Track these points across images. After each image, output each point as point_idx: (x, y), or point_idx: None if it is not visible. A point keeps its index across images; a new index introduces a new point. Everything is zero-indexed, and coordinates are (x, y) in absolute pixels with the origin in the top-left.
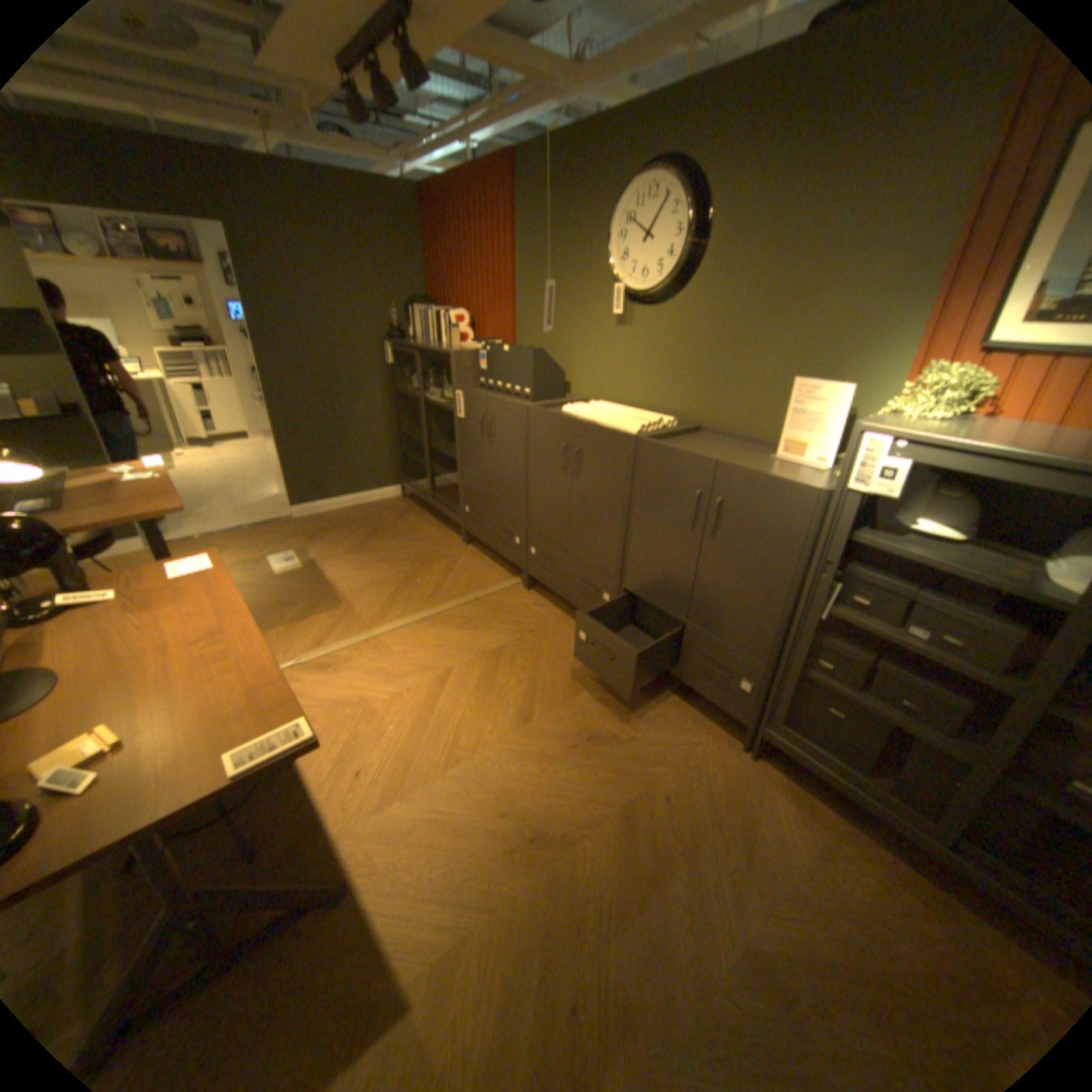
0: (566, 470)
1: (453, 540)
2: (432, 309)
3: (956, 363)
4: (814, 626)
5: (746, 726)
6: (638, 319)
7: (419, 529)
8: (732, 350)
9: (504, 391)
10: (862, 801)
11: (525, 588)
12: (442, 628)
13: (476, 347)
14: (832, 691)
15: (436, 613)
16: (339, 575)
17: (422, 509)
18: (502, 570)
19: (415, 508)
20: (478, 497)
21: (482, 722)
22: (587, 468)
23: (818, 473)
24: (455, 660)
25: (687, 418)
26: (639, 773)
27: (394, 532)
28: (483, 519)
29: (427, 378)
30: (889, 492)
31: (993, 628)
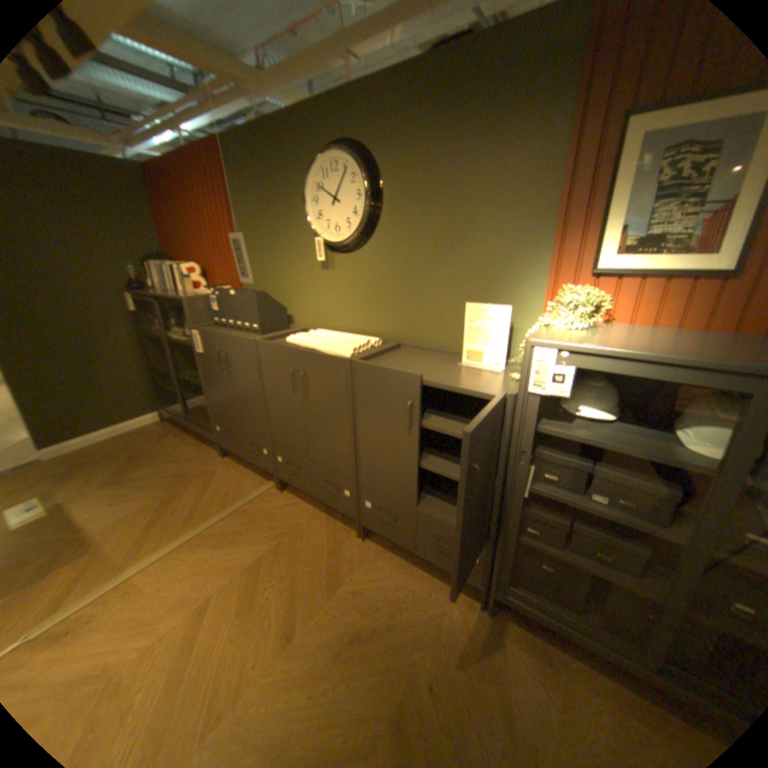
0: (296, 391)
1: (208, 455)
2: (165, 263)
3: (577, 286)
4: (520, 504)
5: (479, 590)
6: (337, 264)
7: (176, 450)
8: (414, 284)
9: (235, 328)
10: (582, 643)
11: (277, 491)
12: (198, 553)
13: (207, 293)
14: (540, 551)
15: (191, 537)
16: (87, 516)
17: (178, 431)
18: (256, 477)
19: (172, 431)
20: (225, 418)
21: (242, 657)
22: (313, 389)
23: (496, 375)
24: (212, 587)
25: (388, 338)
26: (400, 668)
27: (150, 458)
28: (232, 436)
29: (167, 321)
30: (561, 393)
31: (655, 492)
